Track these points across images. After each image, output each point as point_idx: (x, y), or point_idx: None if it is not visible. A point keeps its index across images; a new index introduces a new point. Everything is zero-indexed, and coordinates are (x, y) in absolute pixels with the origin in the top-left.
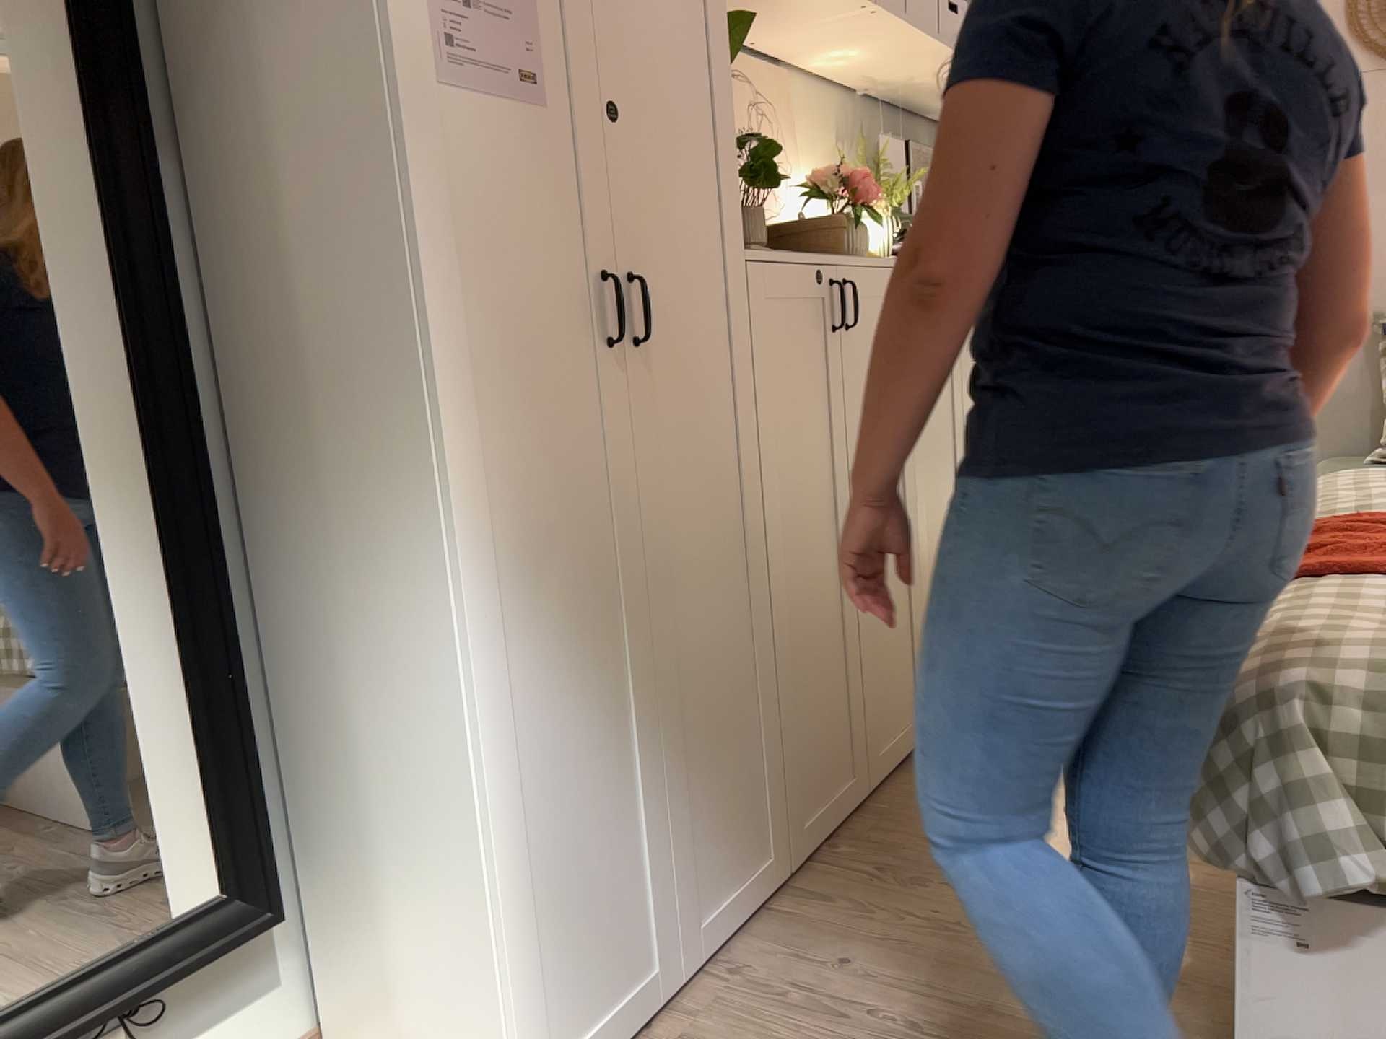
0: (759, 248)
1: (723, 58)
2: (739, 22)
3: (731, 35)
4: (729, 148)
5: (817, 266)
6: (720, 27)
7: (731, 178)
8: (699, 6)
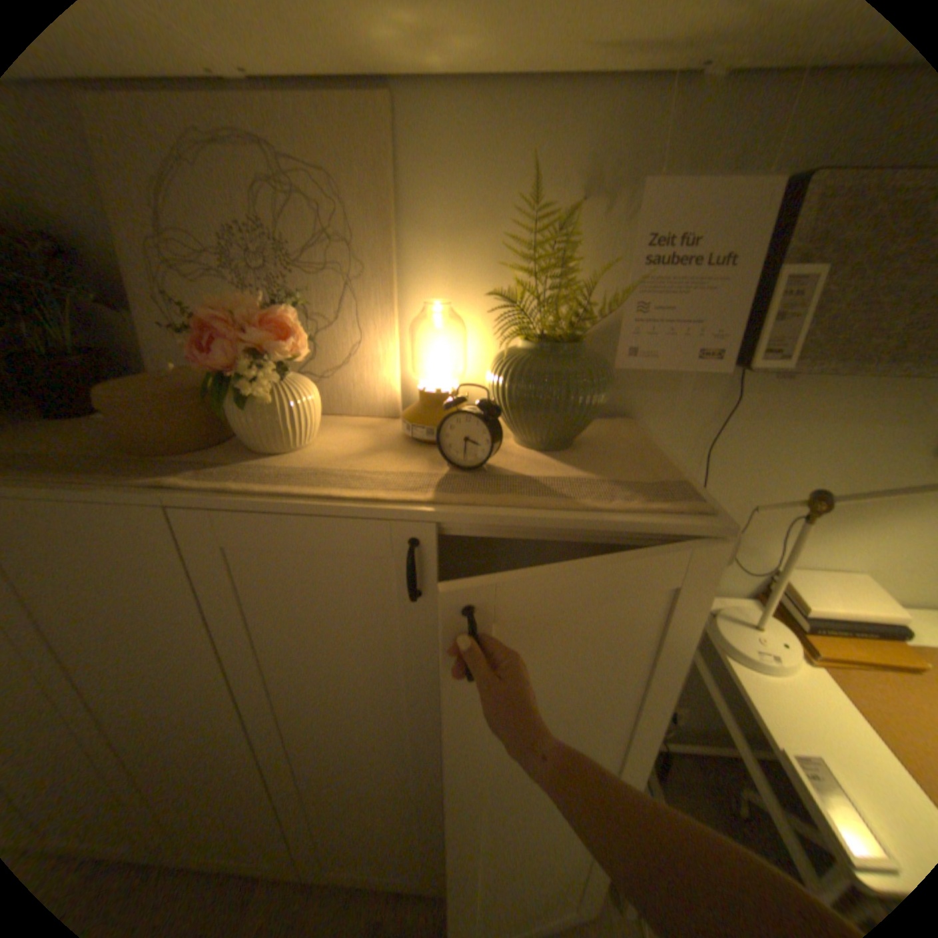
0: None
1: None
2: None
3: None
4: None
5: None
6: None
7: None
8: None
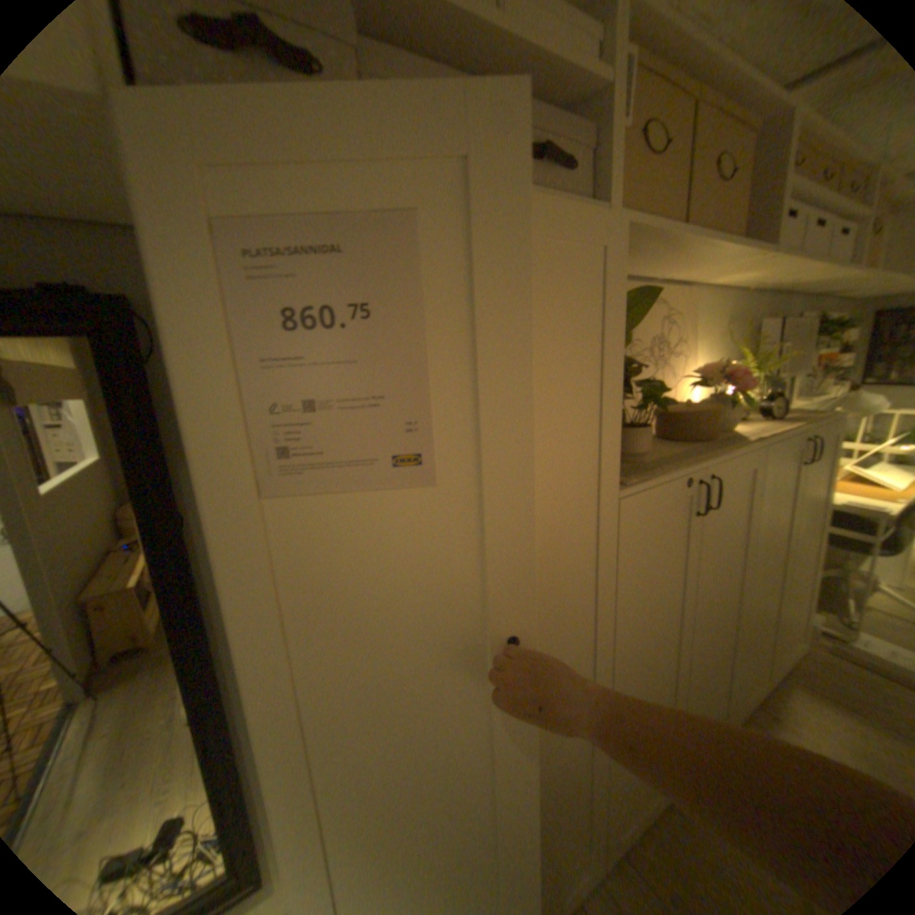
0: (636, 478)
1: (619, 348)
2: (648, 294)
3: (641, 303)
4: (616, 417)
5: (689, 476)
6: (620, 323)
7: (615, 439)
8: (605, 302)
